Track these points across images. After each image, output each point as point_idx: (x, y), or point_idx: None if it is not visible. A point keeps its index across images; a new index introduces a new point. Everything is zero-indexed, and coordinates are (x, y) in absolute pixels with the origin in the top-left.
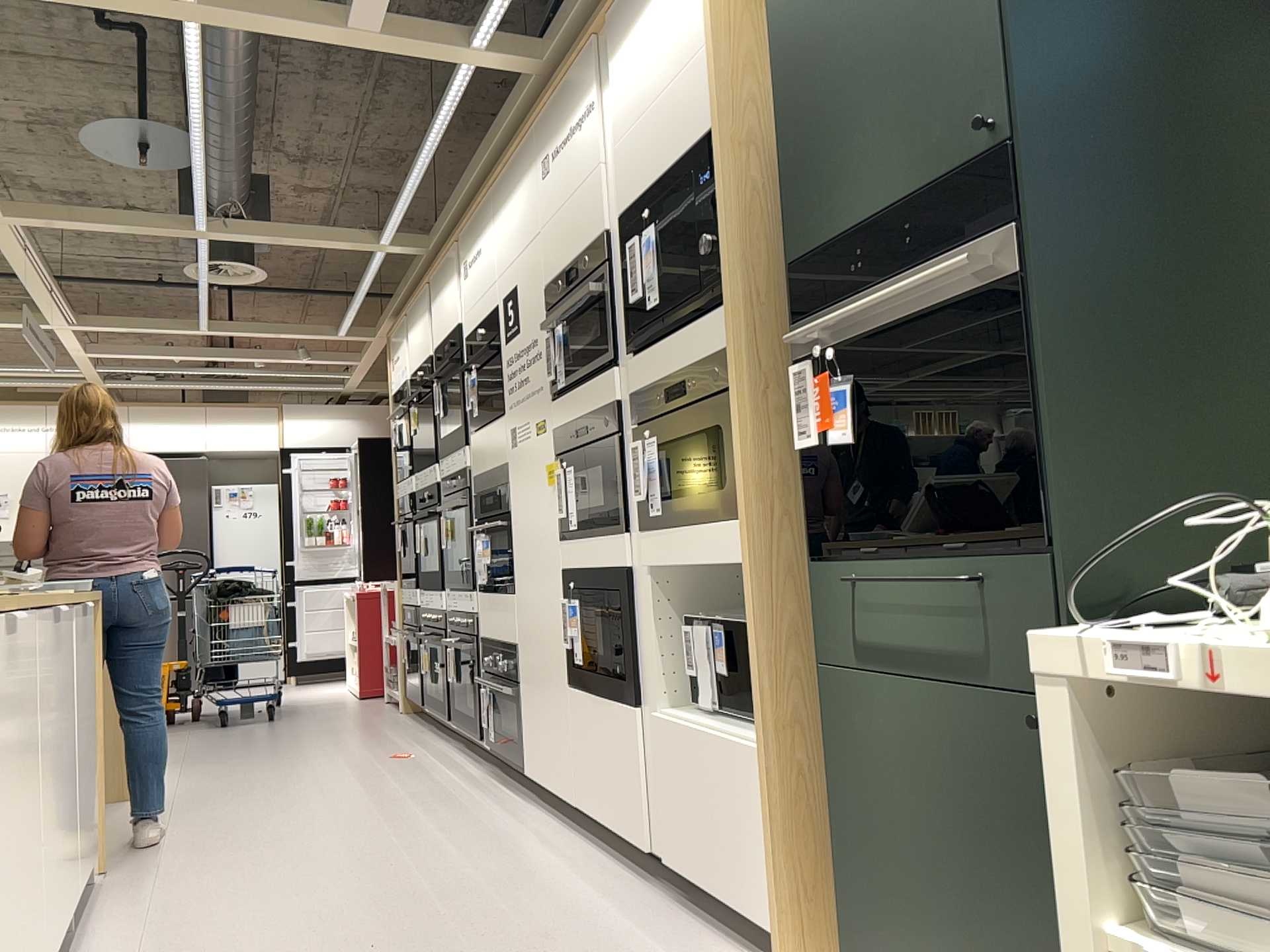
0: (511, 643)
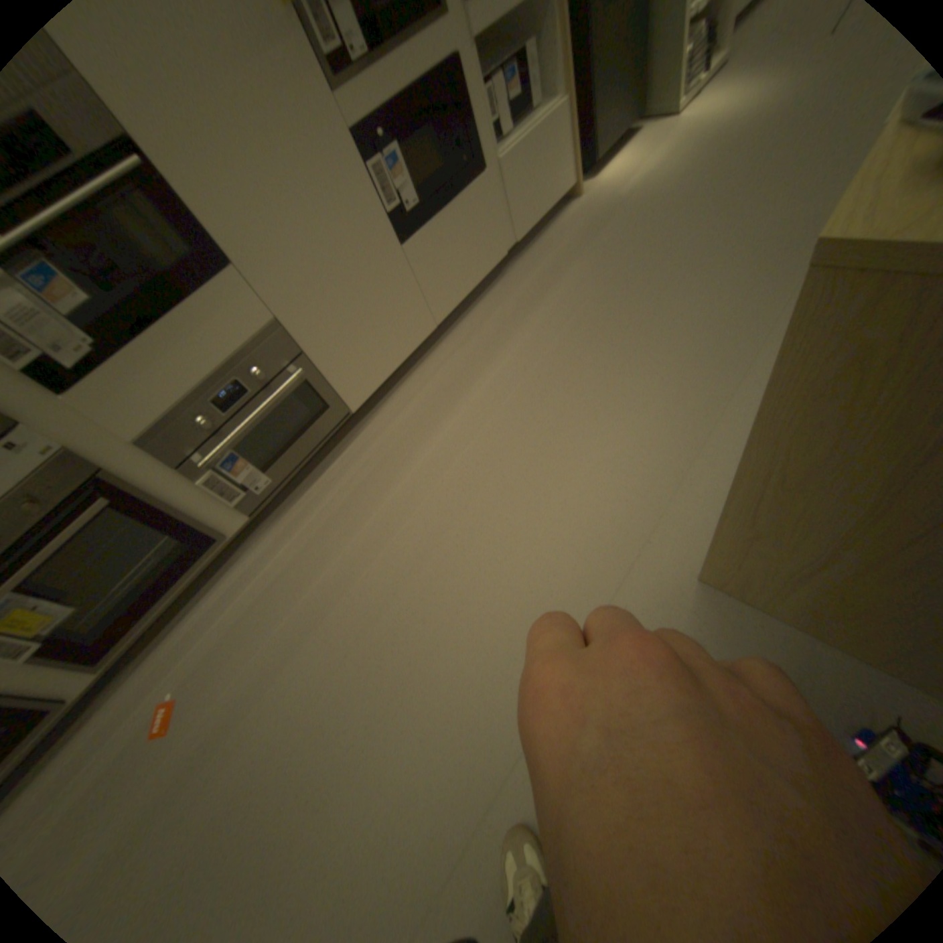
0: (256, 333)
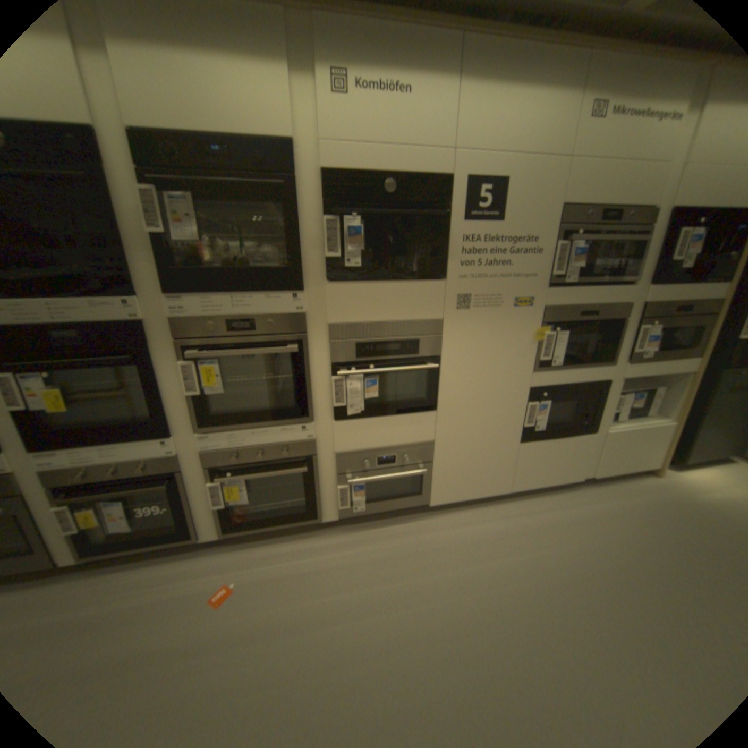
0: (421, 441)
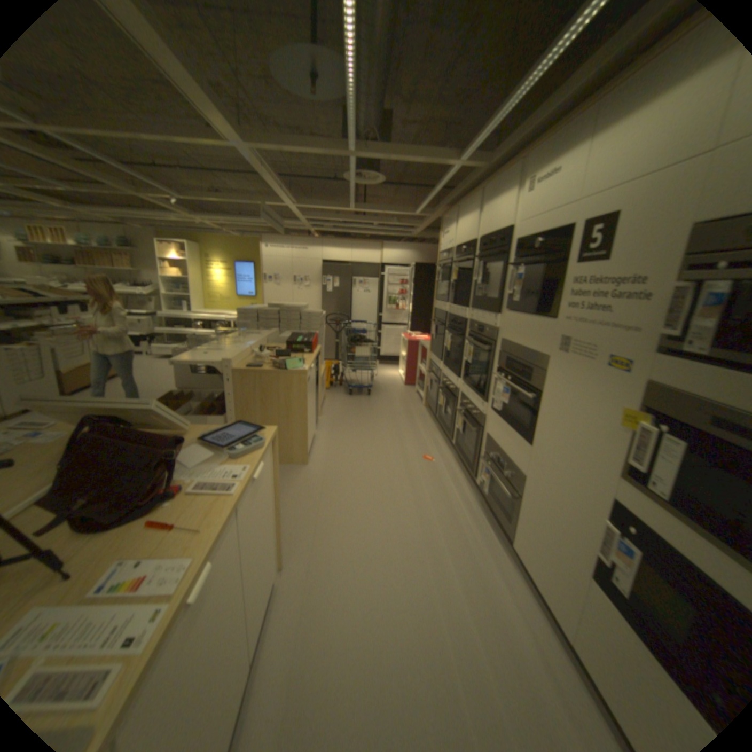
0: (518, 467)
